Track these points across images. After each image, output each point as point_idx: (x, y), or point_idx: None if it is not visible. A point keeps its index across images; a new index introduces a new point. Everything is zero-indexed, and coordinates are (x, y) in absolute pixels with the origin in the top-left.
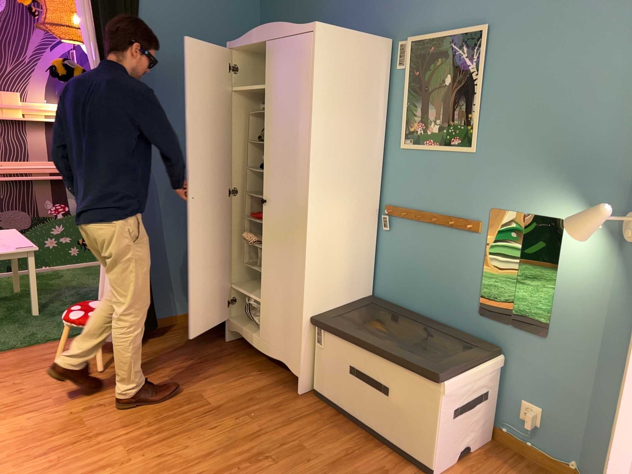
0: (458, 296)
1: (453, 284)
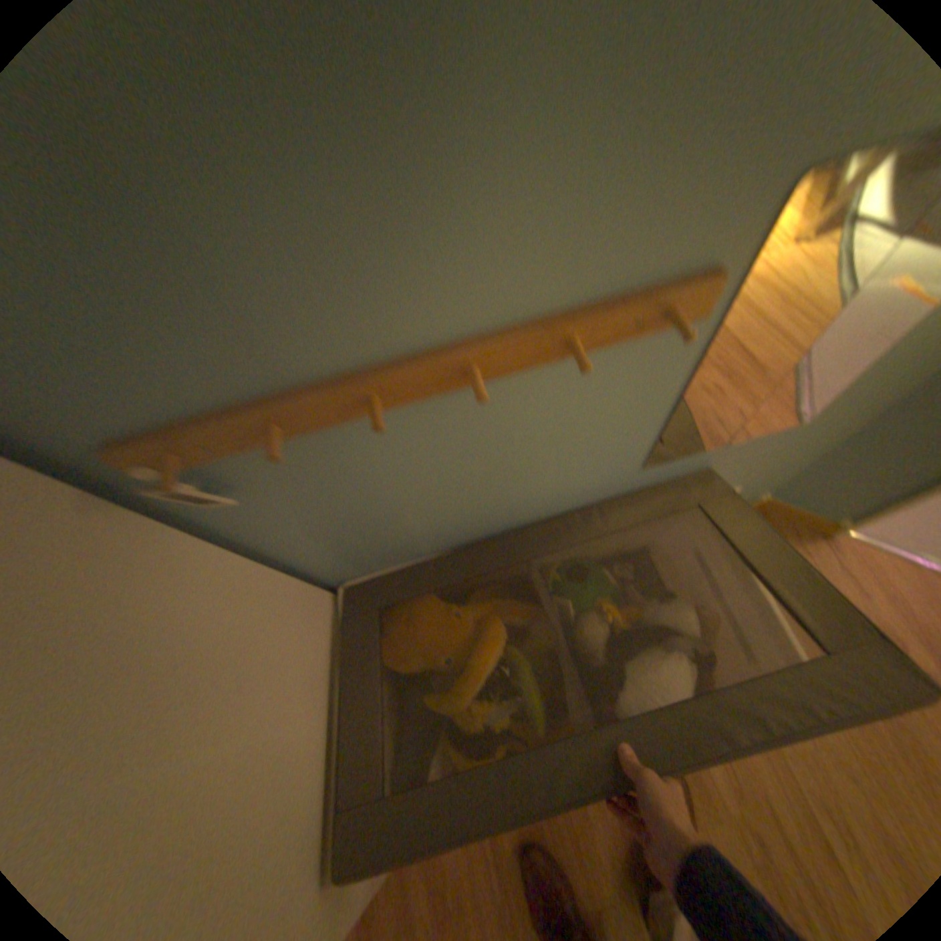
0: (584, 470)
1: (567, 462)
